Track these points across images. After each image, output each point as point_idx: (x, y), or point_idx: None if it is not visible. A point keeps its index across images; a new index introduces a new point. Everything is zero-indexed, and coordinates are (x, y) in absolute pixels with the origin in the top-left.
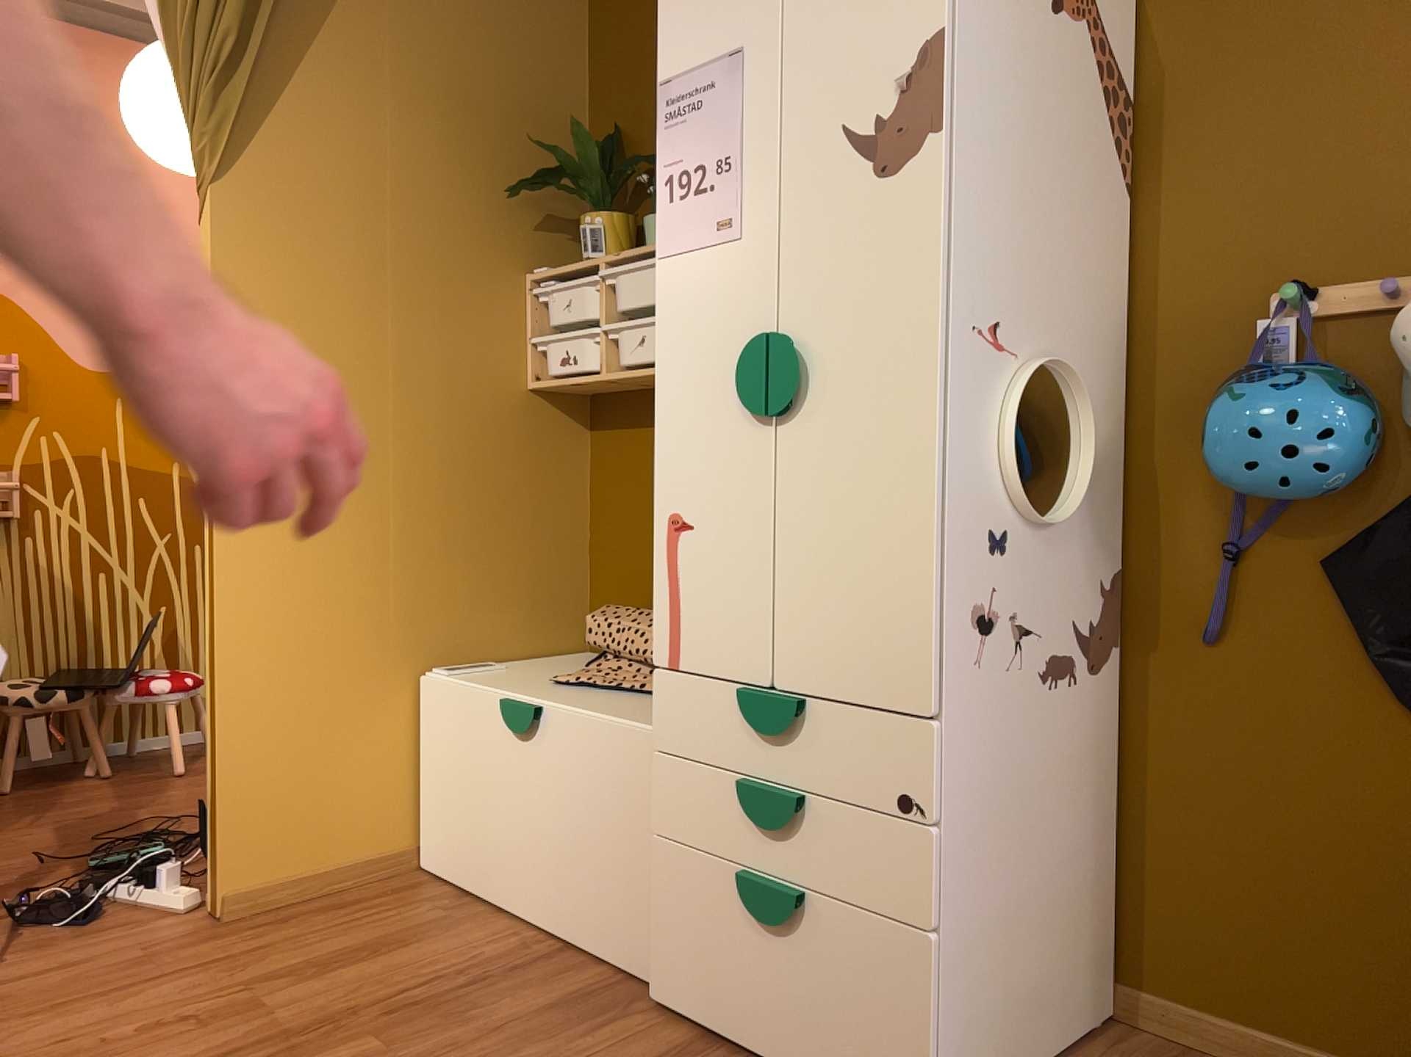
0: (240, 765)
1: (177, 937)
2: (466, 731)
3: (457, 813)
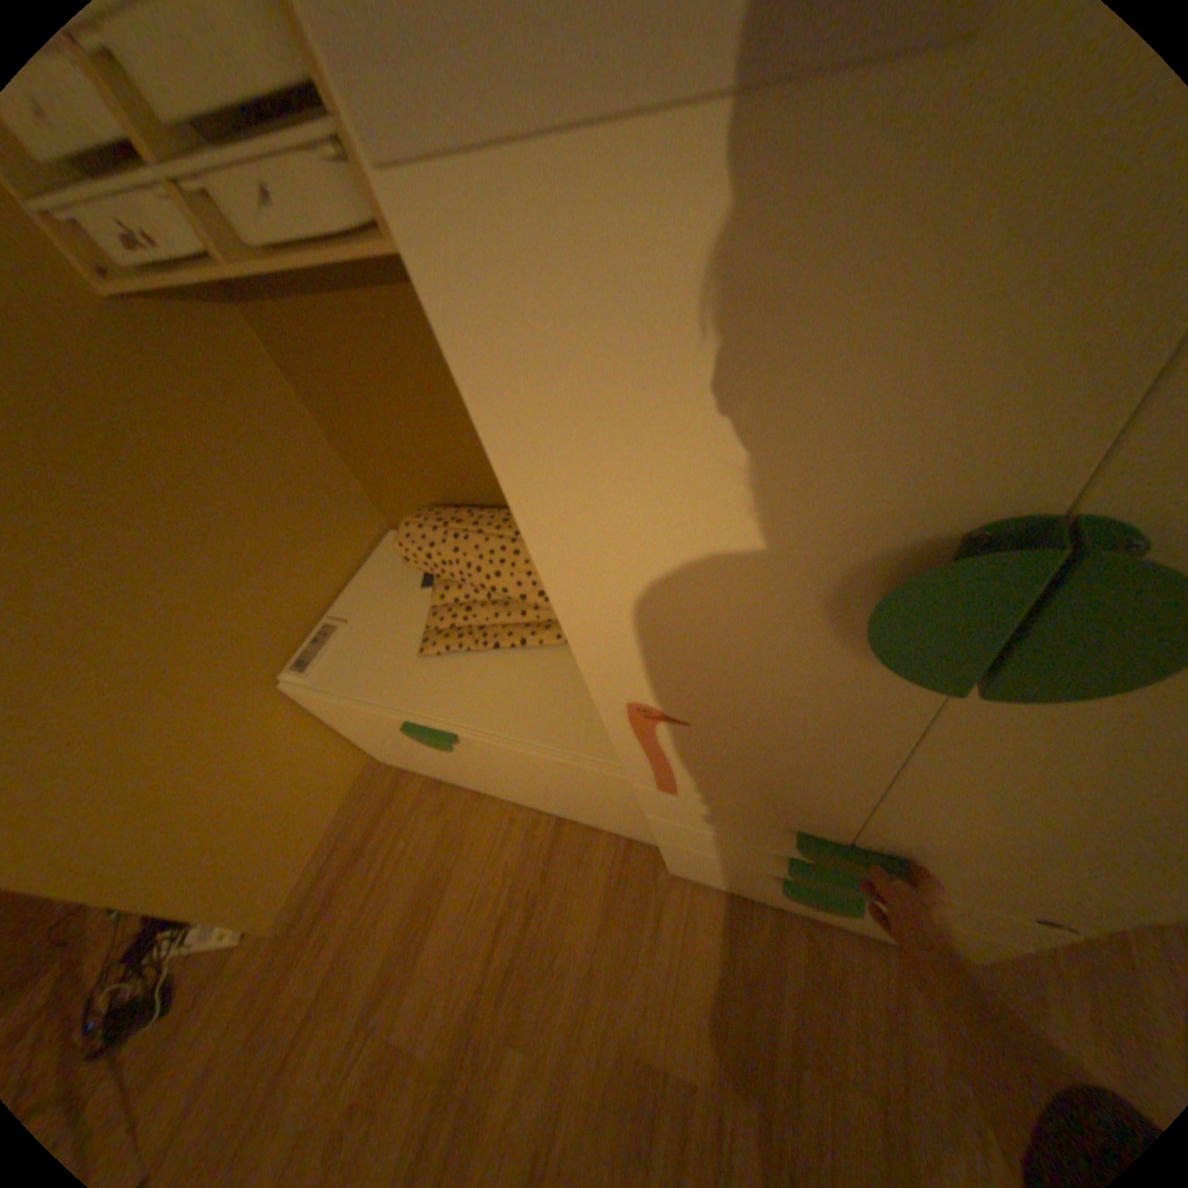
0: (187, 889)
1: (261, 982)
2: (367, 723)
3: (396, 752)
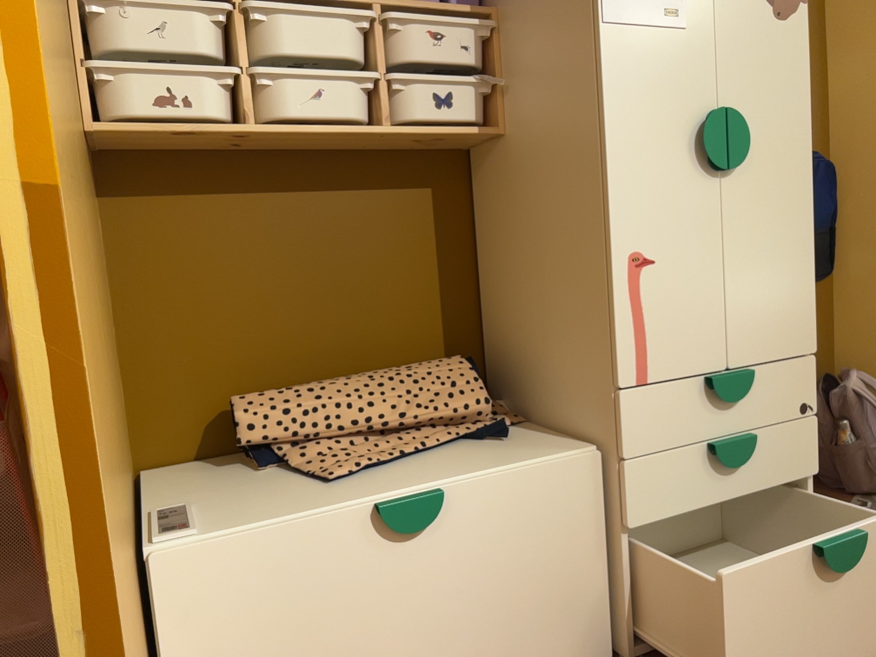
0: None
1: None
2: (288, 583)
3: None
